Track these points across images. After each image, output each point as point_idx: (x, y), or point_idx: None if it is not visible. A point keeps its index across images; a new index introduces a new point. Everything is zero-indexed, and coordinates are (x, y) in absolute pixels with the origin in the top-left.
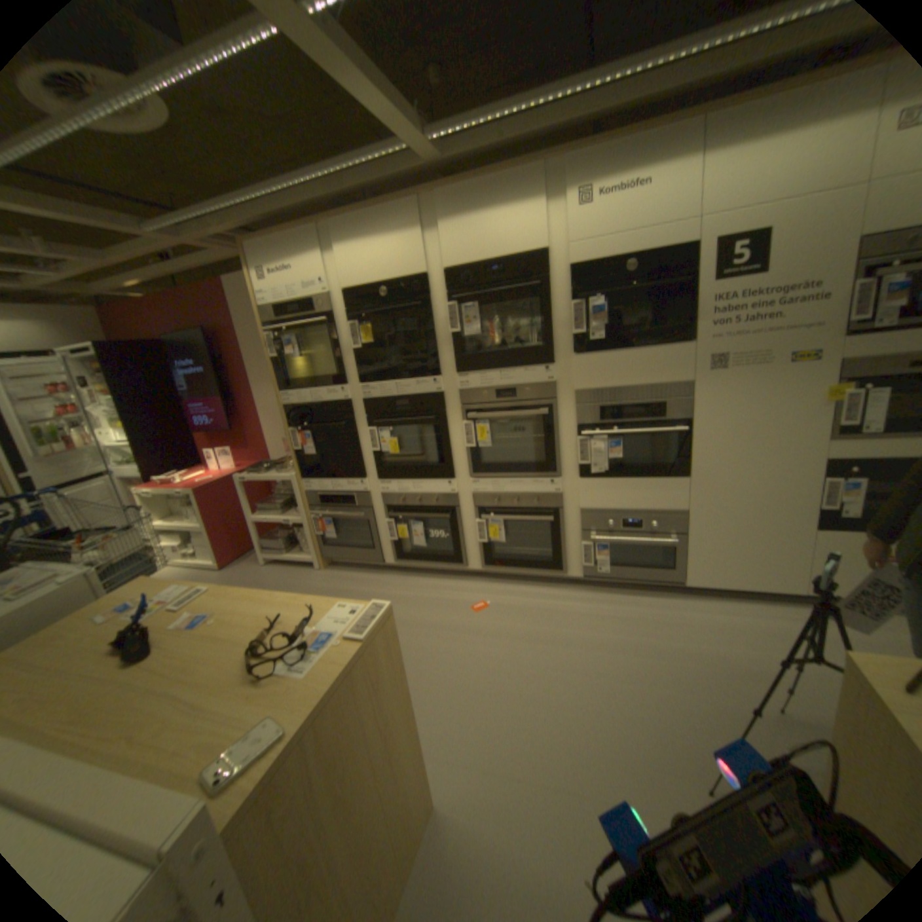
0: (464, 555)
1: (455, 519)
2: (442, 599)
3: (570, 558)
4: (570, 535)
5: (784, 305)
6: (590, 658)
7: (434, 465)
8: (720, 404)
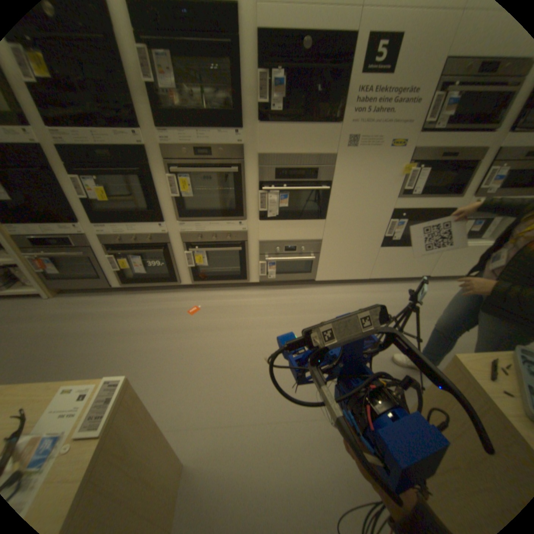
0: (178, 276)
1: (167, 252)
2: (164, 309)
3: (251, 272)
4: (252, 258)
5: (397, 103)
6: (268, 333)
7: (144, 211)
8: (349, 172)
